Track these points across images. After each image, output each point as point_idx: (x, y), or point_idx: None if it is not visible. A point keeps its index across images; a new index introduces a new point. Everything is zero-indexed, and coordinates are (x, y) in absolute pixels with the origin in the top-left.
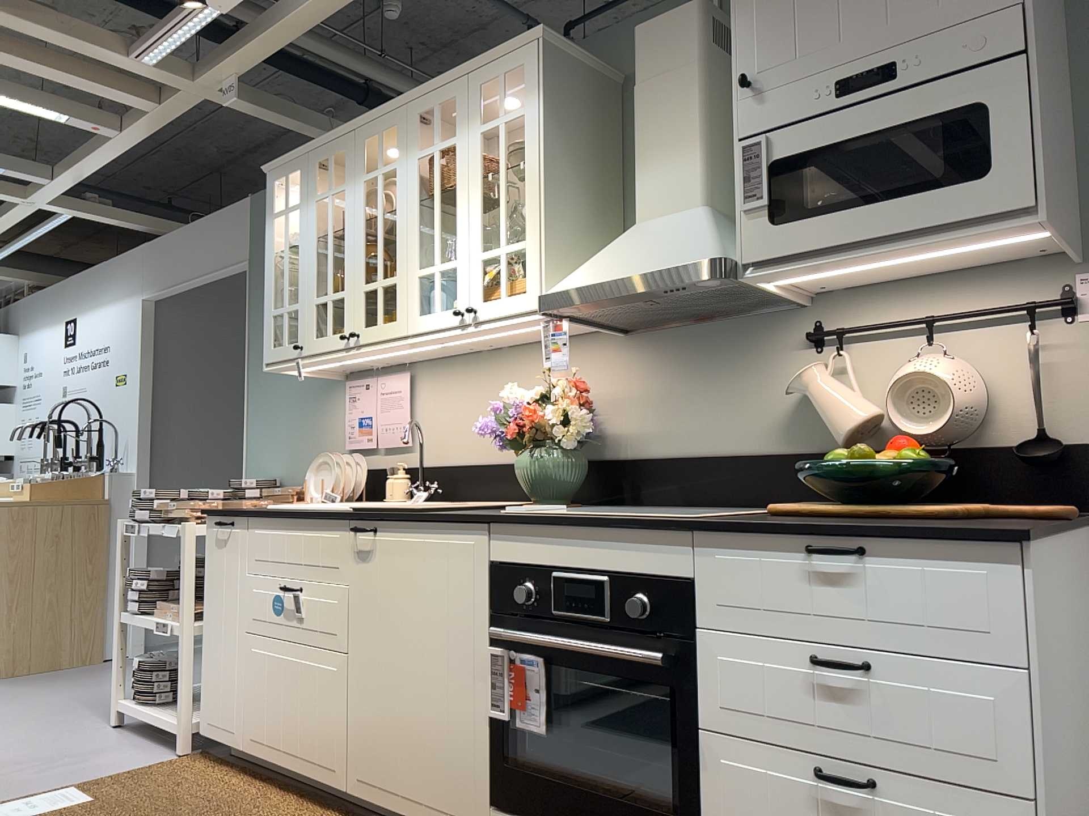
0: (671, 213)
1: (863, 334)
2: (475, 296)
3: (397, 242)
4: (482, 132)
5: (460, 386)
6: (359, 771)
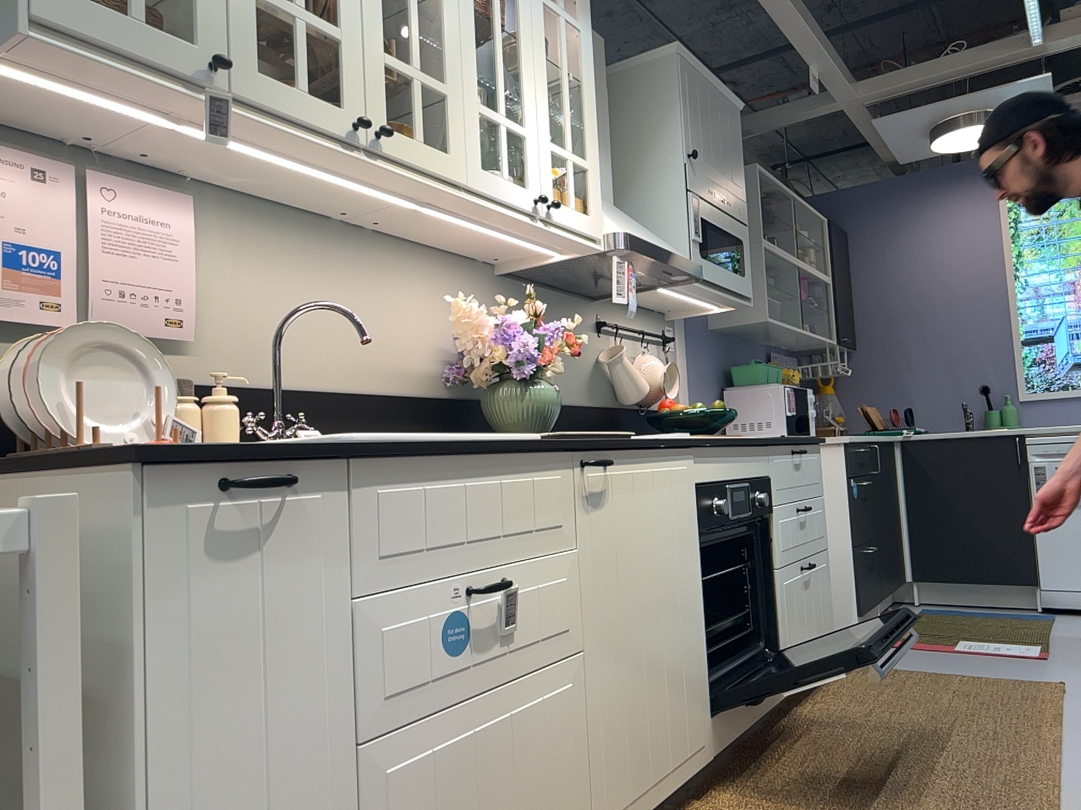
0: (604, 200)
1: (617, 331)
2: (549, 190)
3: (447, 37)
4: (546, 4)
5: (295, 261)
6: (610, 804)
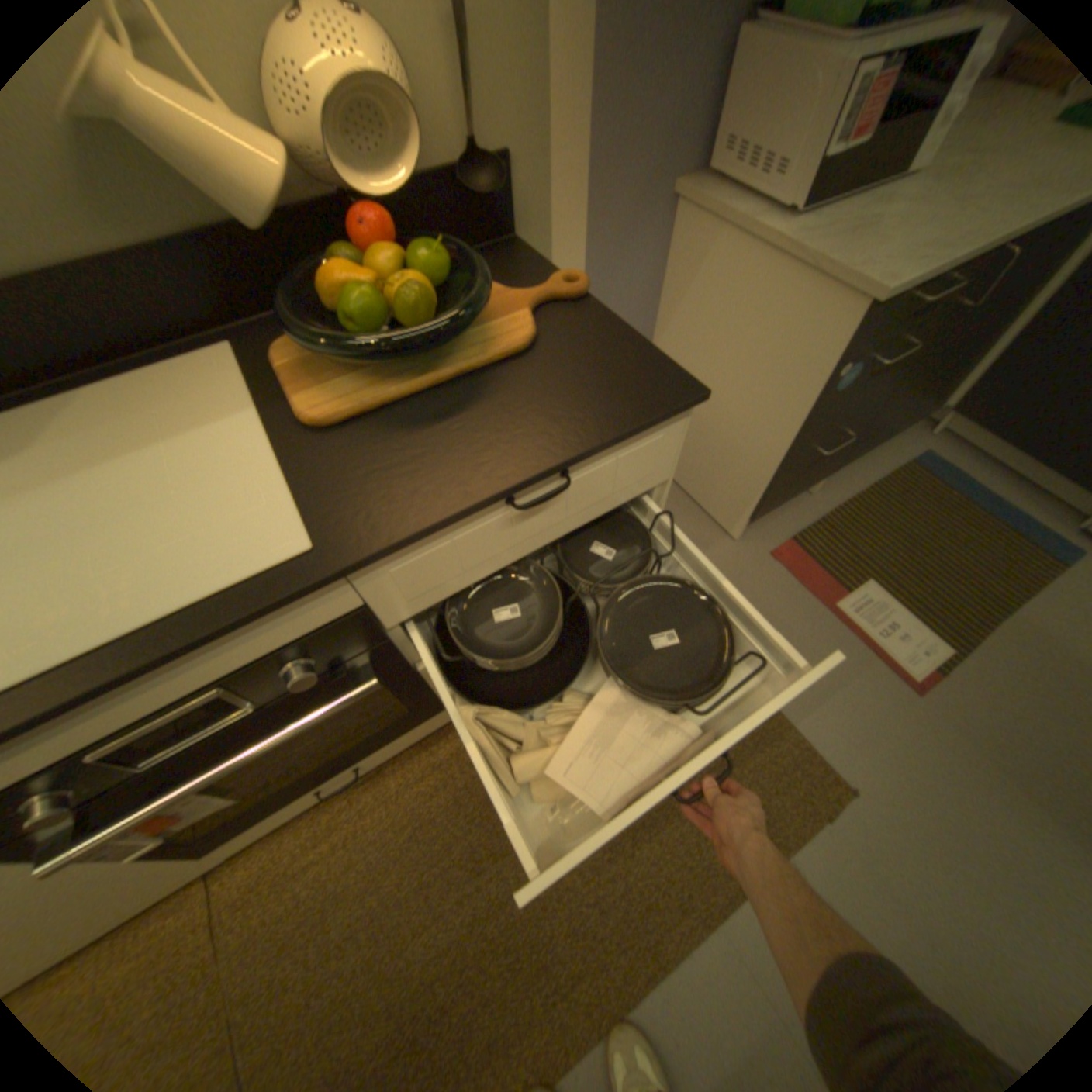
0: None
1: None
2: None
3: None
4: None
5: None
6: None
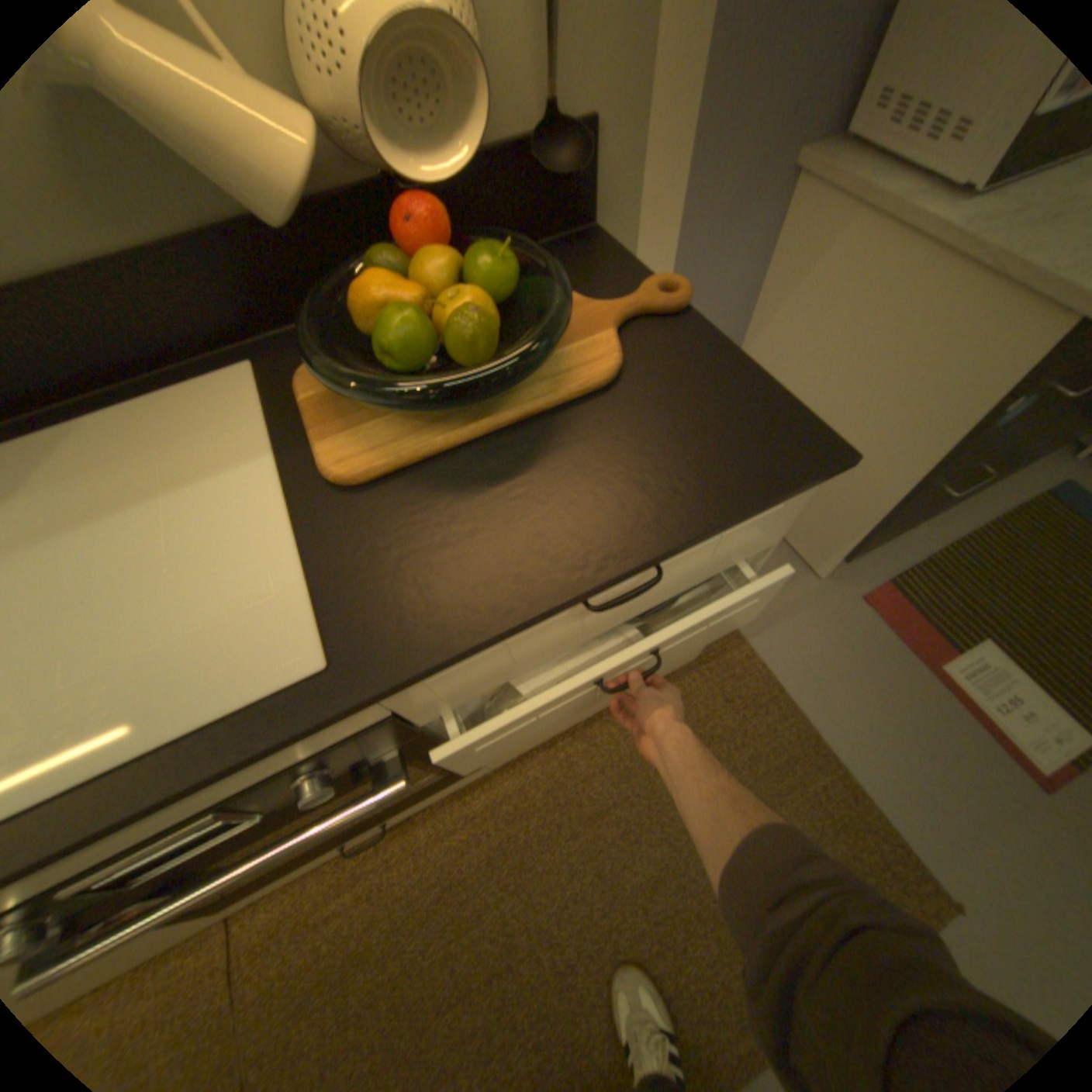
0: None
1: None
2: None
3: None
4: None
5: None
6: None
